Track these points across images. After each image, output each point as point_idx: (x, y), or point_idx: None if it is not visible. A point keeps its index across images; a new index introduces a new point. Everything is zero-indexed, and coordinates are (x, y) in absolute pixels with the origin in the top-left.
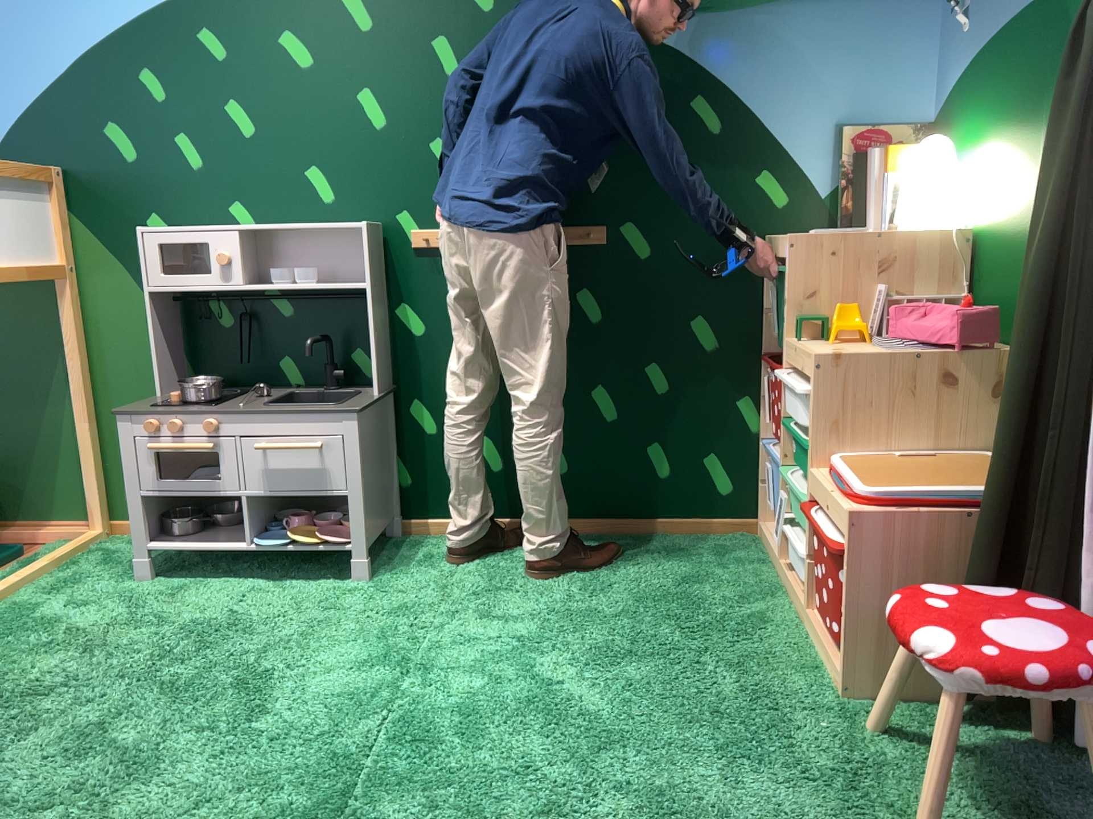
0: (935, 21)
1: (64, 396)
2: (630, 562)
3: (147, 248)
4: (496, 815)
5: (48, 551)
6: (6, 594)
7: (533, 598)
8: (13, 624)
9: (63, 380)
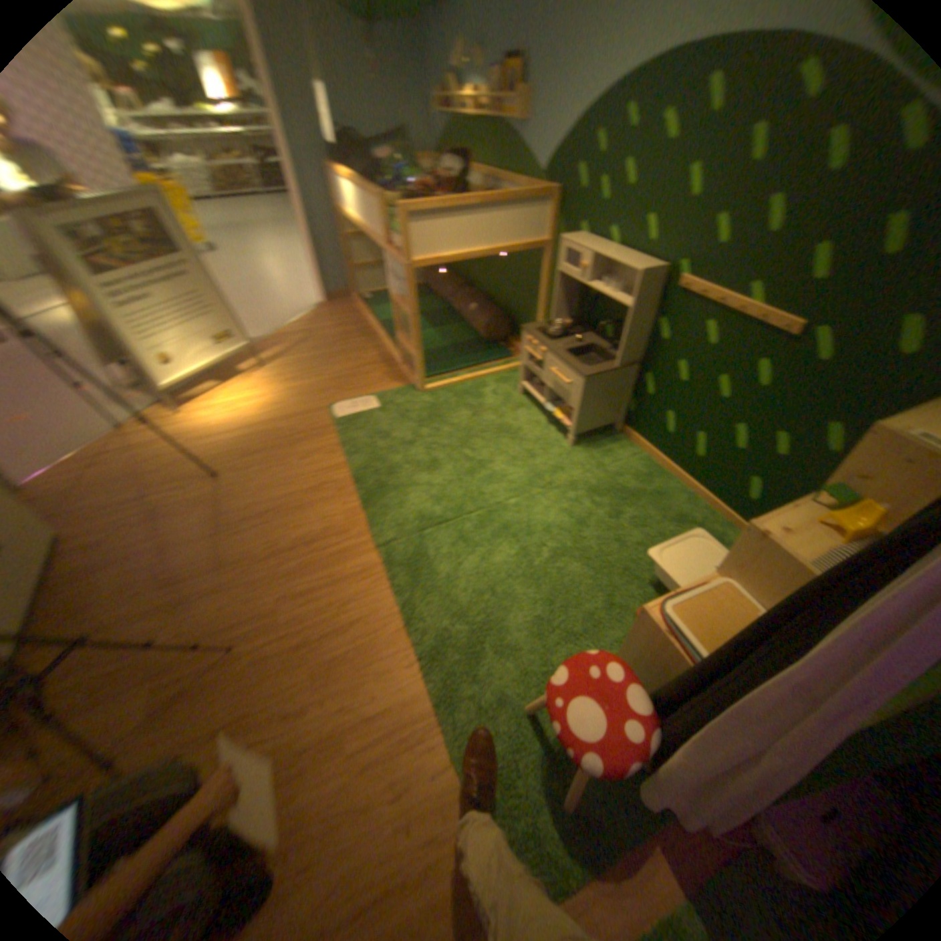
0: None
1: (541, 300)
2: (681, 525)
3: (562, 250)
4: (462, 561)
5: (517, 362)
6: (486, 377)
7: (607, 505)
8: (474, 391)
9: (542, 293)
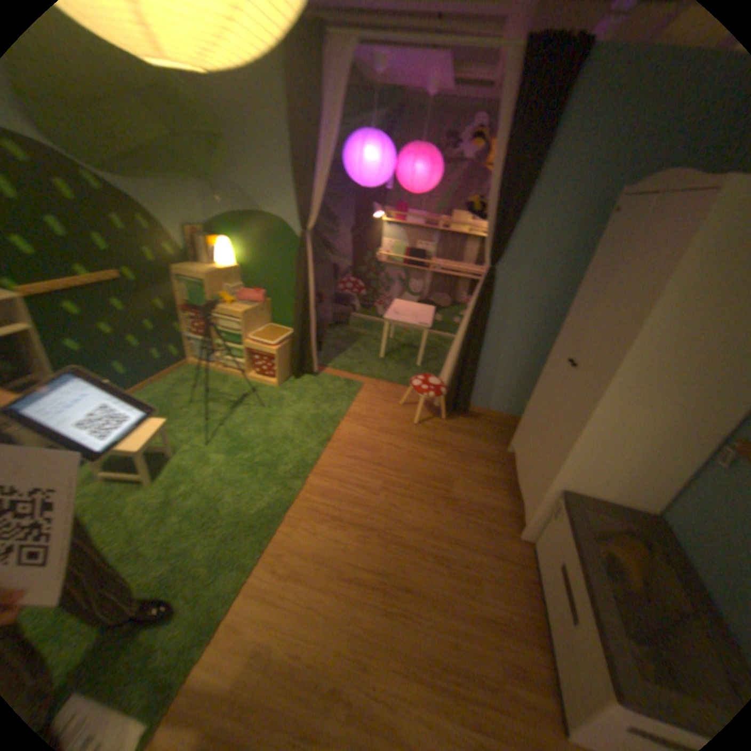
0: (201, 193)
1: None
2: (175, 391)
3: None
4: (275, 444)
5: None
6: None
7: (176, 416)
8: None
9: None
